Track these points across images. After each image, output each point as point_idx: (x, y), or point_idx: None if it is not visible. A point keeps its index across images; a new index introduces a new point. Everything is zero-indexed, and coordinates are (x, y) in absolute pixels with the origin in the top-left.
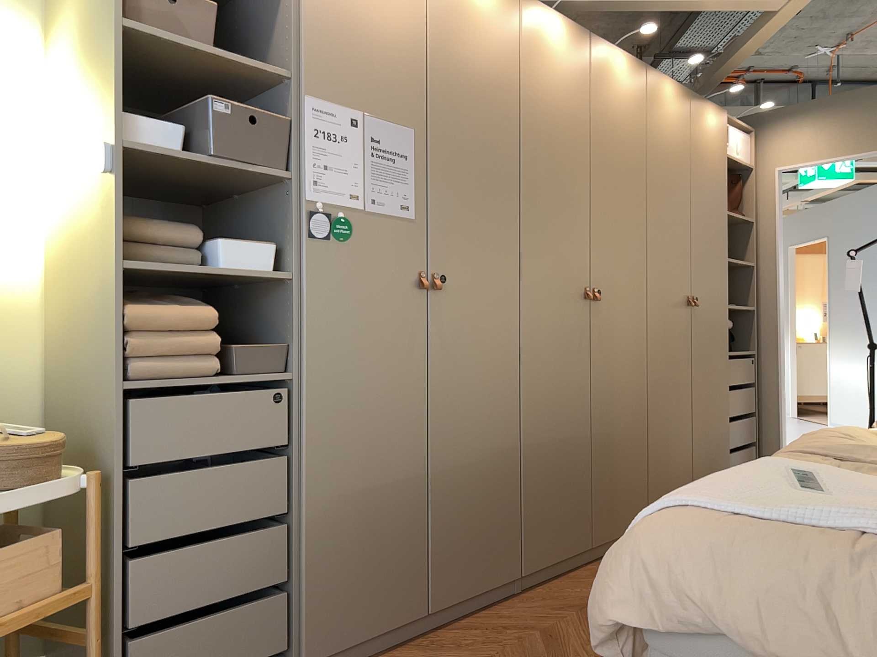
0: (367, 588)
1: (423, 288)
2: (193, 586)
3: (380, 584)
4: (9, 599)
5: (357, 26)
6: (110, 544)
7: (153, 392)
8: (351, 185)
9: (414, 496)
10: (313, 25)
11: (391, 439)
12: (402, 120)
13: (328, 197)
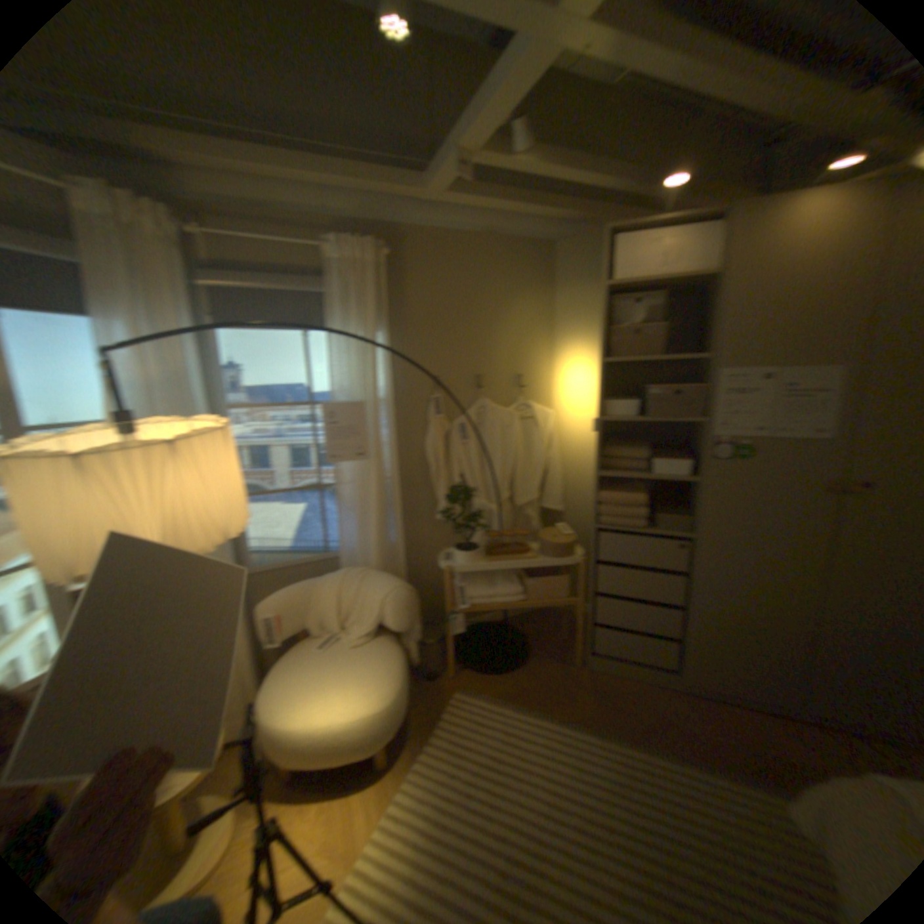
0: (750, 672)
1: (847, 492)
2: (632, 620)
3: (762, 674)
4: (554, 594)
5: (790, 298)
6: (595, 588)
7: (616, 531)
8: (767, 420)
9: (808, 636)
10: (742, 314)
11: (788, 593)
12: (840, 359)
13: (742, 431)
